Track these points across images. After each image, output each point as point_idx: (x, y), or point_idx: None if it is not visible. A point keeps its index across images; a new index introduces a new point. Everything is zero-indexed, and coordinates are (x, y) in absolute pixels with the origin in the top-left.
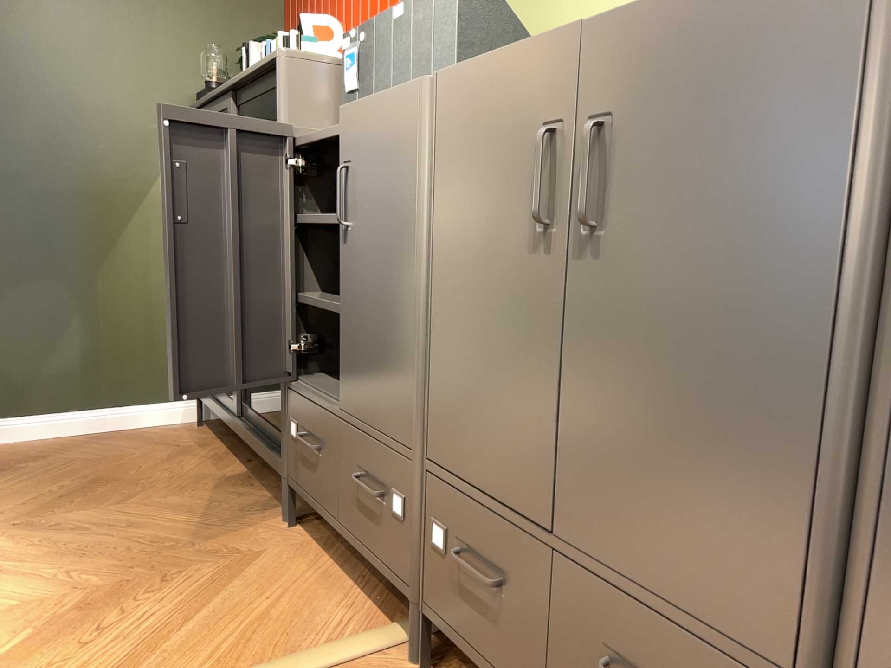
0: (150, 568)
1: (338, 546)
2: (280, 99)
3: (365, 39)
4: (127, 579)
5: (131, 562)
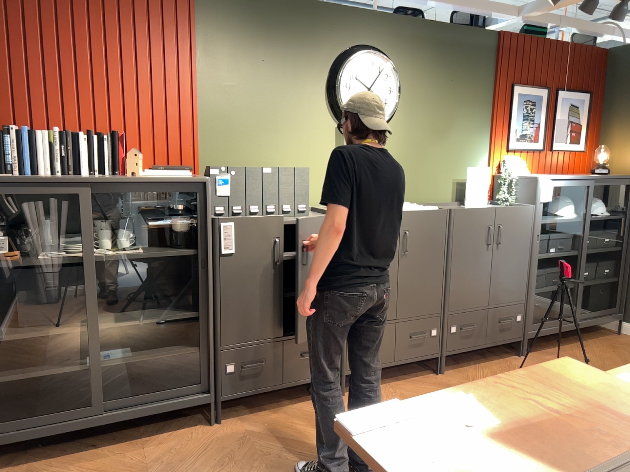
0: (252, 462)
1: (246, 410)
2: (208, 202)
3: (234, 172)
4: (263, 467)
5: (242, 469)
